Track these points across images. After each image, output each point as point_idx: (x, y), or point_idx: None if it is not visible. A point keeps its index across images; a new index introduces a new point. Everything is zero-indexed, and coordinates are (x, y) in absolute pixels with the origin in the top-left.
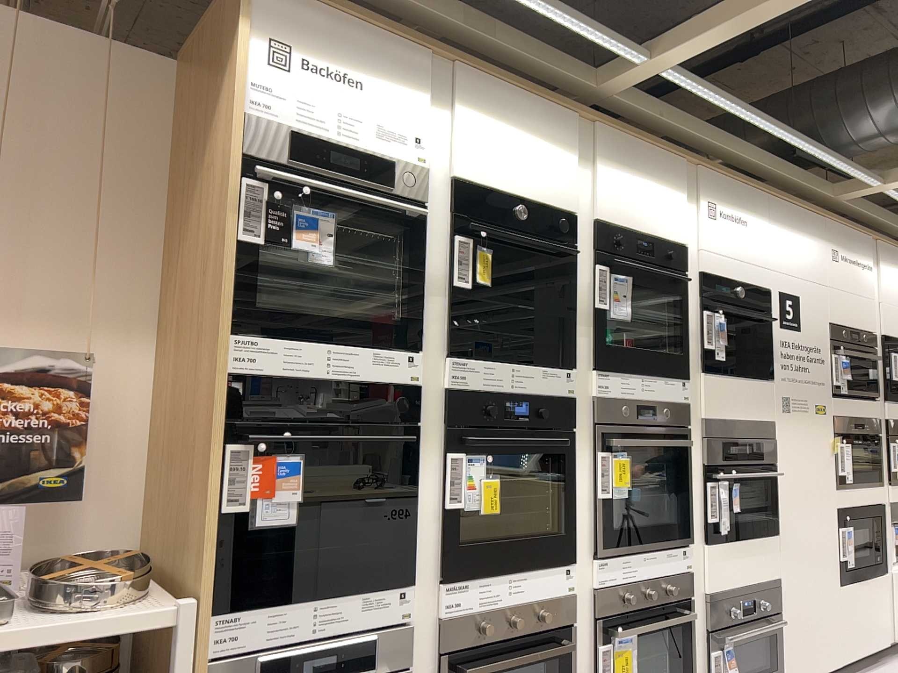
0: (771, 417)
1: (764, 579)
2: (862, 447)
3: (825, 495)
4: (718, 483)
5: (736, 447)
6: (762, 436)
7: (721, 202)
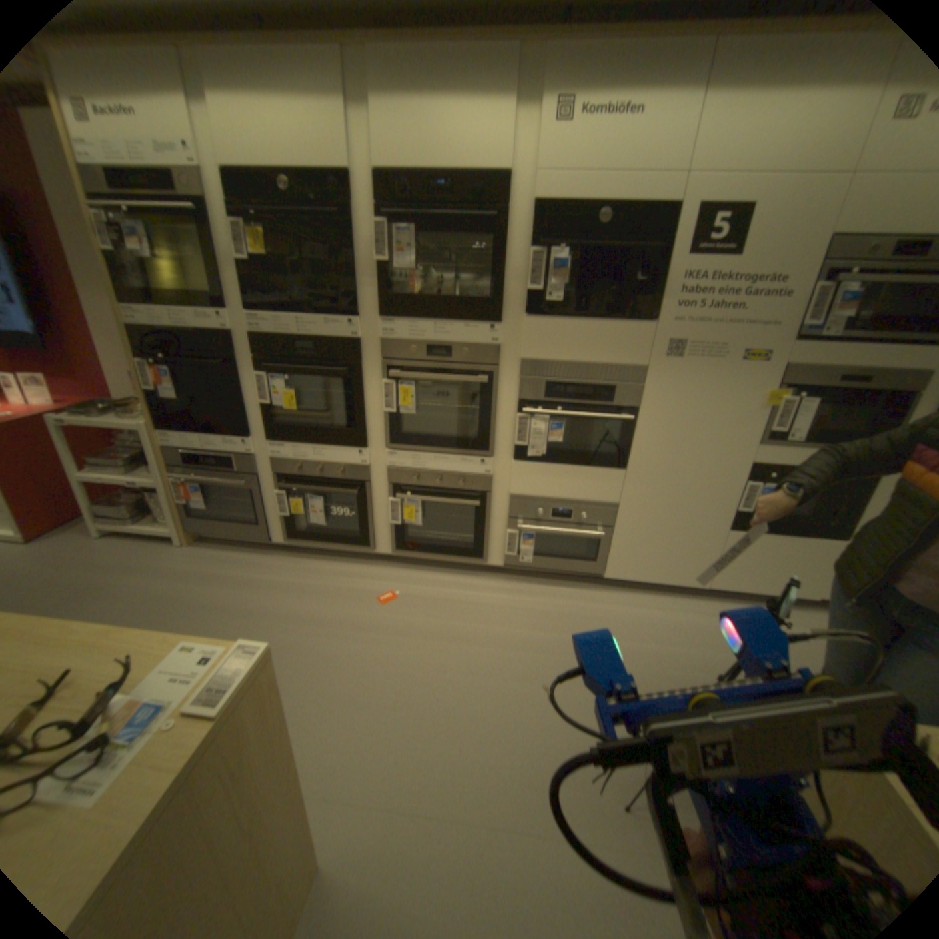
0: (641, 362)
1: (592, 501)
2: (860, 407)
3: (733, 450)
4: (533, 418)
5: (567, 389)
6: (619, 382)
7: (590, 88)
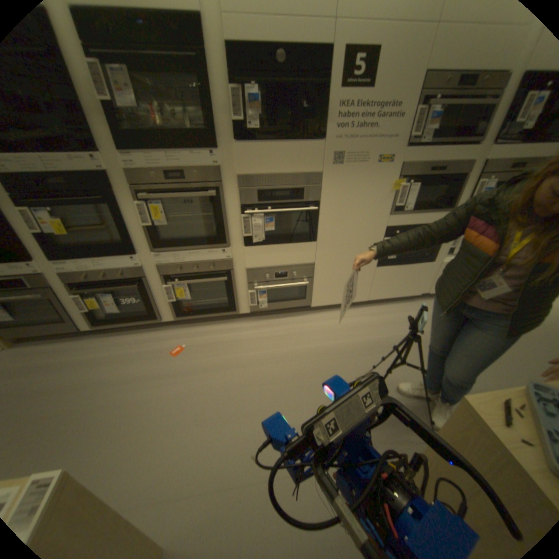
0: (318, 169)
1: (298, 264)
2: (440, 185)
3: (376, 220)
4: (252, 216)
5: (272, 193)
6: (305, 184)
7: None
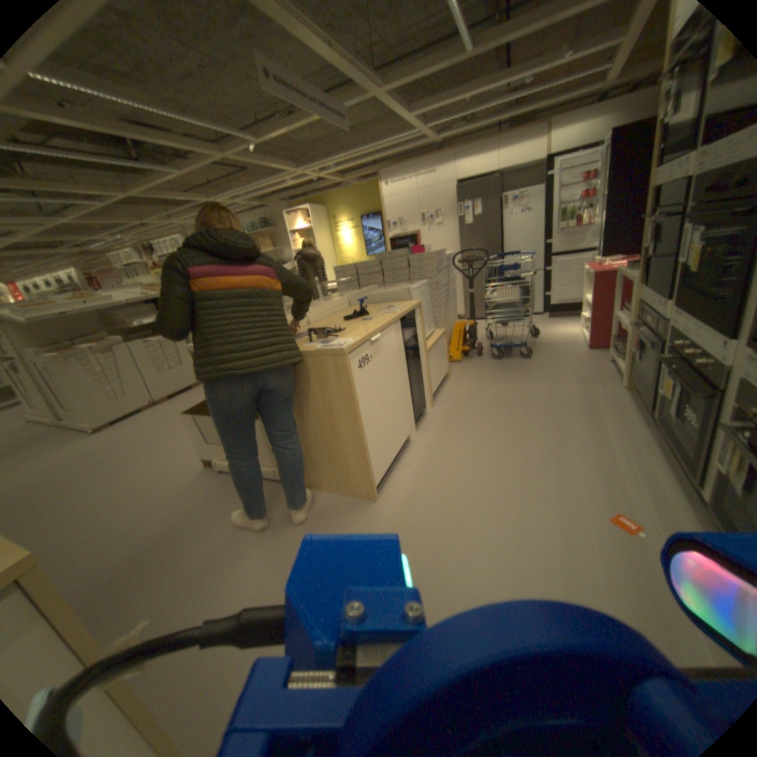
0: None
1: None
2: None
3: None
4: None
5: None
6: None
7: None
